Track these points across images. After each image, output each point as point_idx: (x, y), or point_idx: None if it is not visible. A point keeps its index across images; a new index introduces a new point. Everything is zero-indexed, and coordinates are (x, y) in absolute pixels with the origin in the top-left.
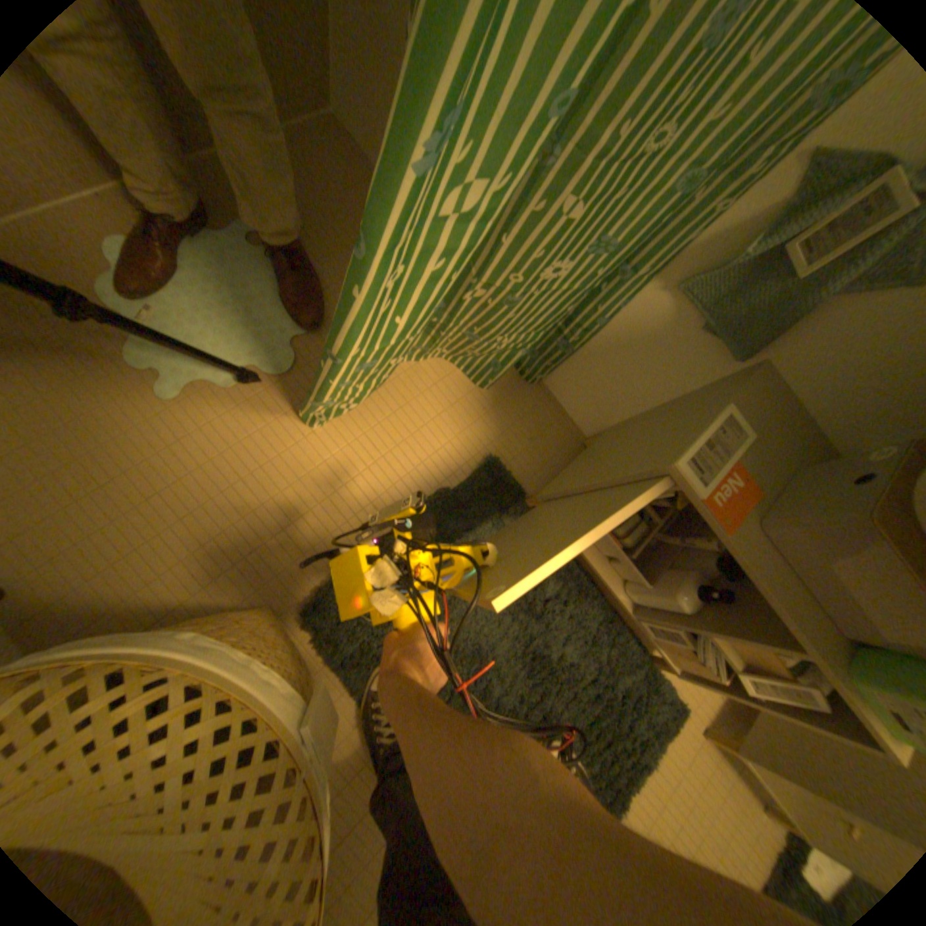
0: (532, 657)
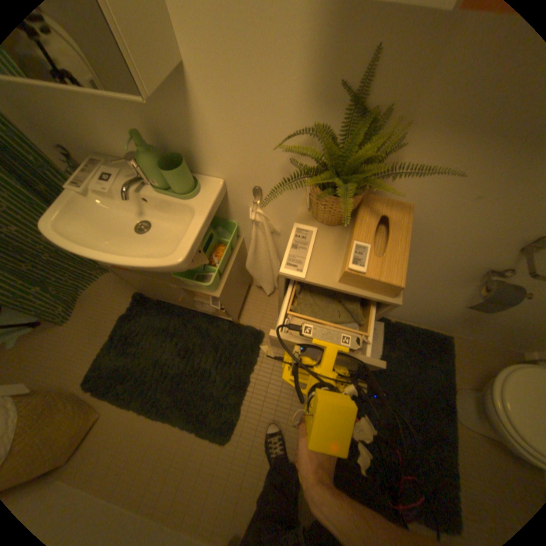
0: (177, 351)
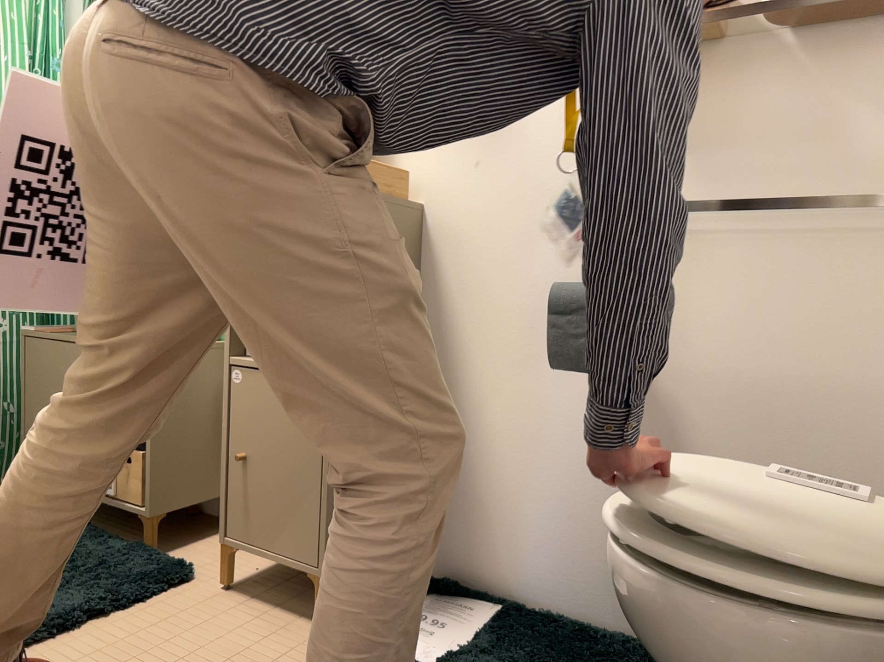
0: None
